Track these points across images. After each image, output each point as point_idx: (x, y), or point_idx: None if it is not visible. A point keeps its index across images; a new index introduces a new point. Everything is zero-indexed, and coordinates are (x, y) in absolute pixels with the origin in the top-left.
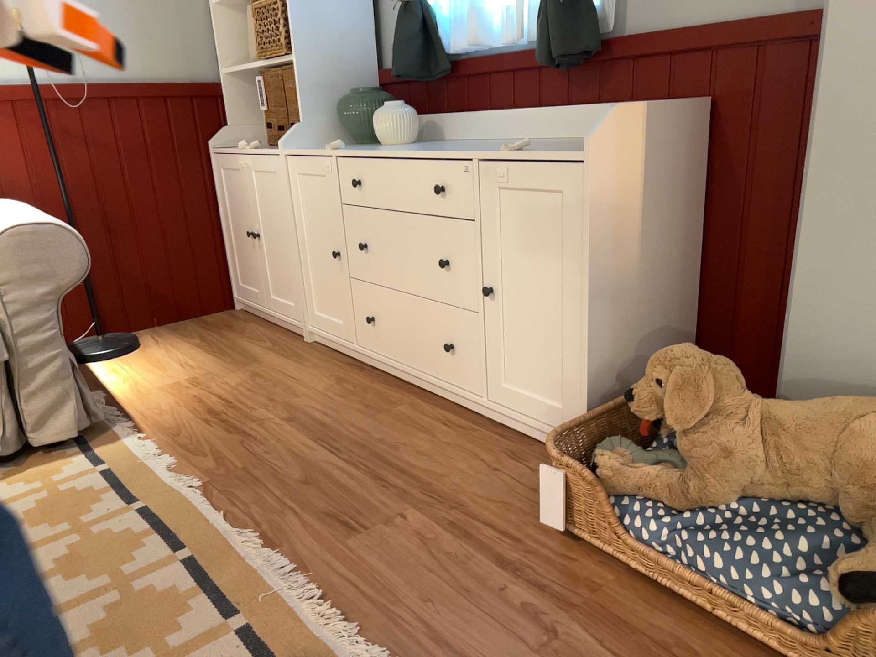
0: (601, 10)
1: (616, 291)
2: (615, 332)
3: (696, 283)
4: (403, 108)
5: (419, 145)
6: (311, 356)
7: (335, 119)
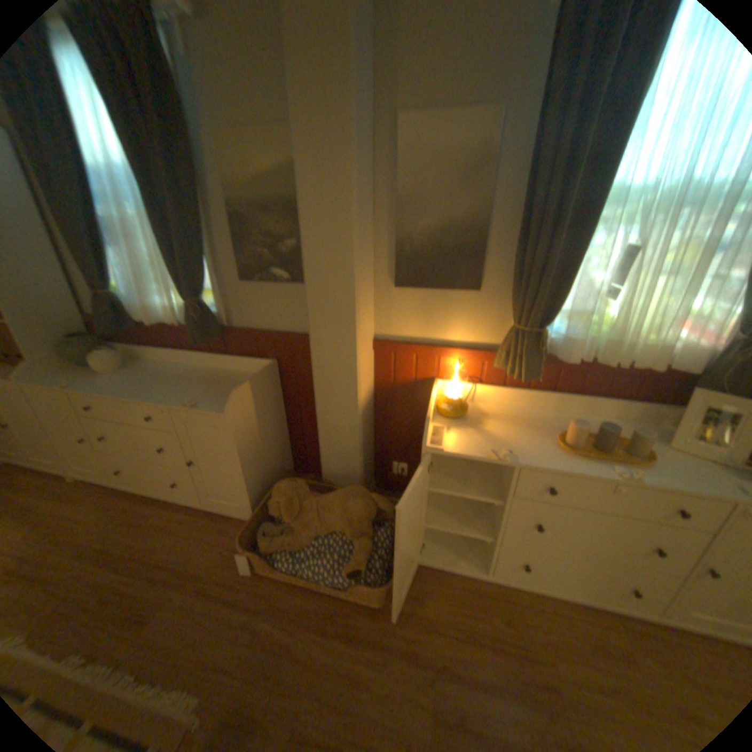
0: (219, 313)
1: (253, 456)
2: (256, 471)
3: (286, 427)
4: (107, 353)
5: (125, 372)
6: (76, 494)
7: (53, 350)
